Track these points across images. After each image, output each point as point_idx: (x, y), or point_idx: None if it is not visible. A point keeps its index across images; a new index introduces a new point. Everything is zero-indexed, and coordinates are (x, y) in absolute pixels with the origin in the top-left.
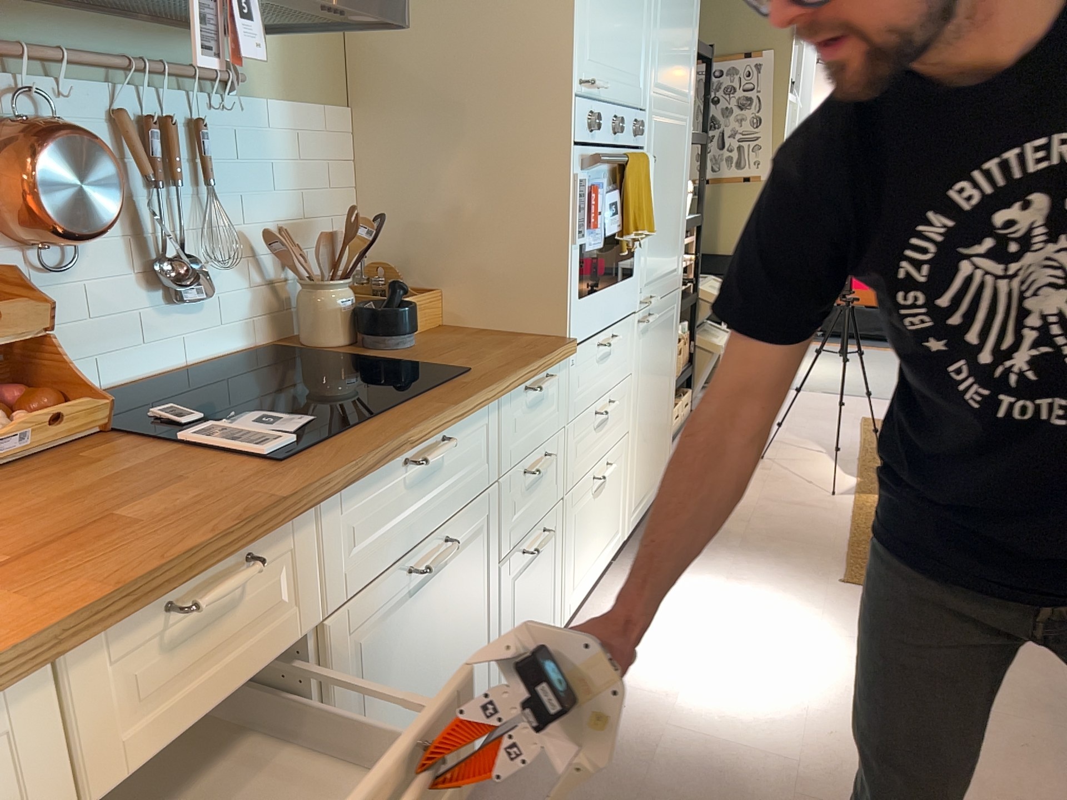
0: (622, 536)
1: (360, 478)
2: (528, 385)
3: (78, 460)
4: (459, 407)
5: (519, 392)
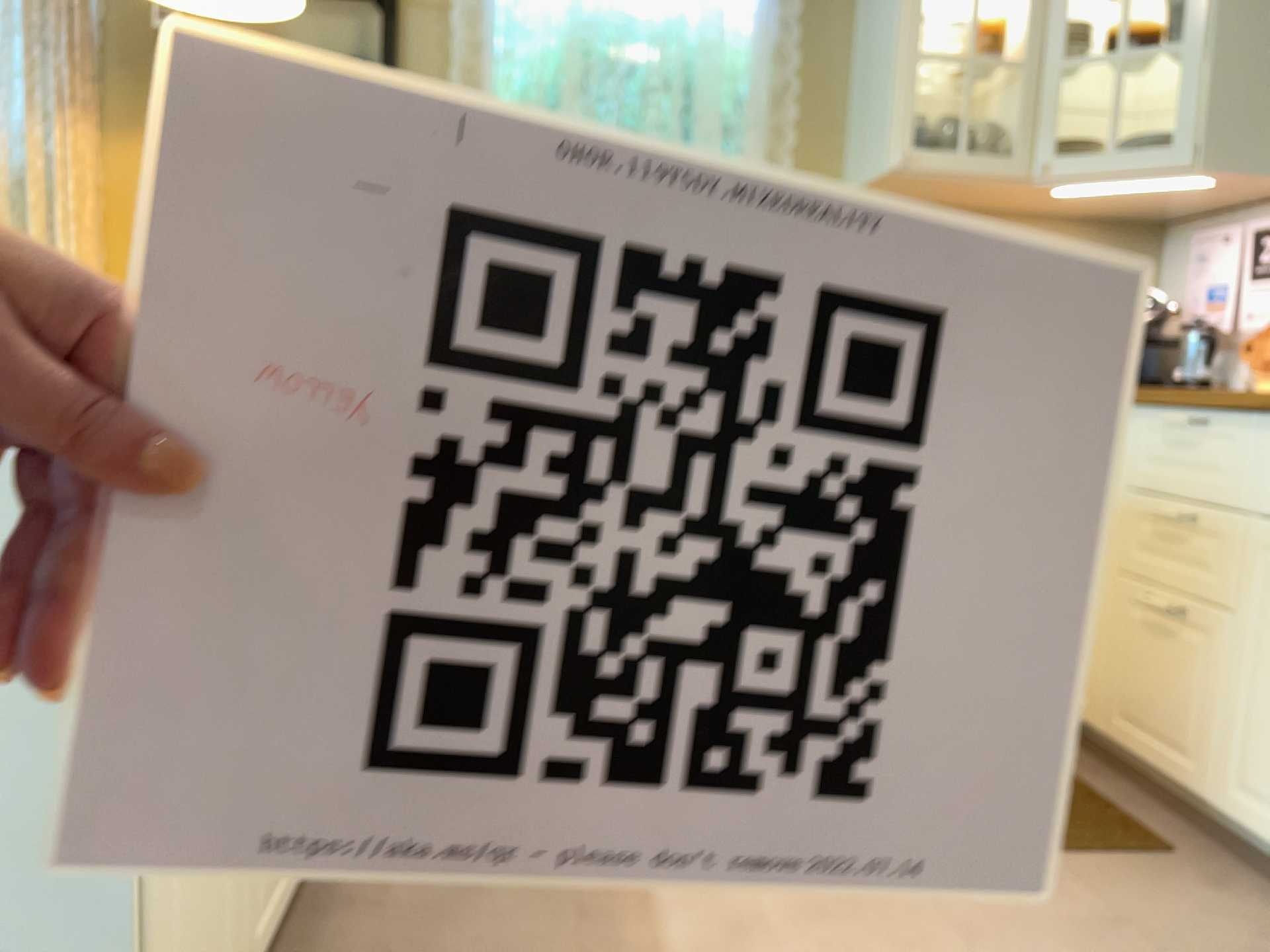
0: None
1: None
2: None
3: None
4: None
5: None
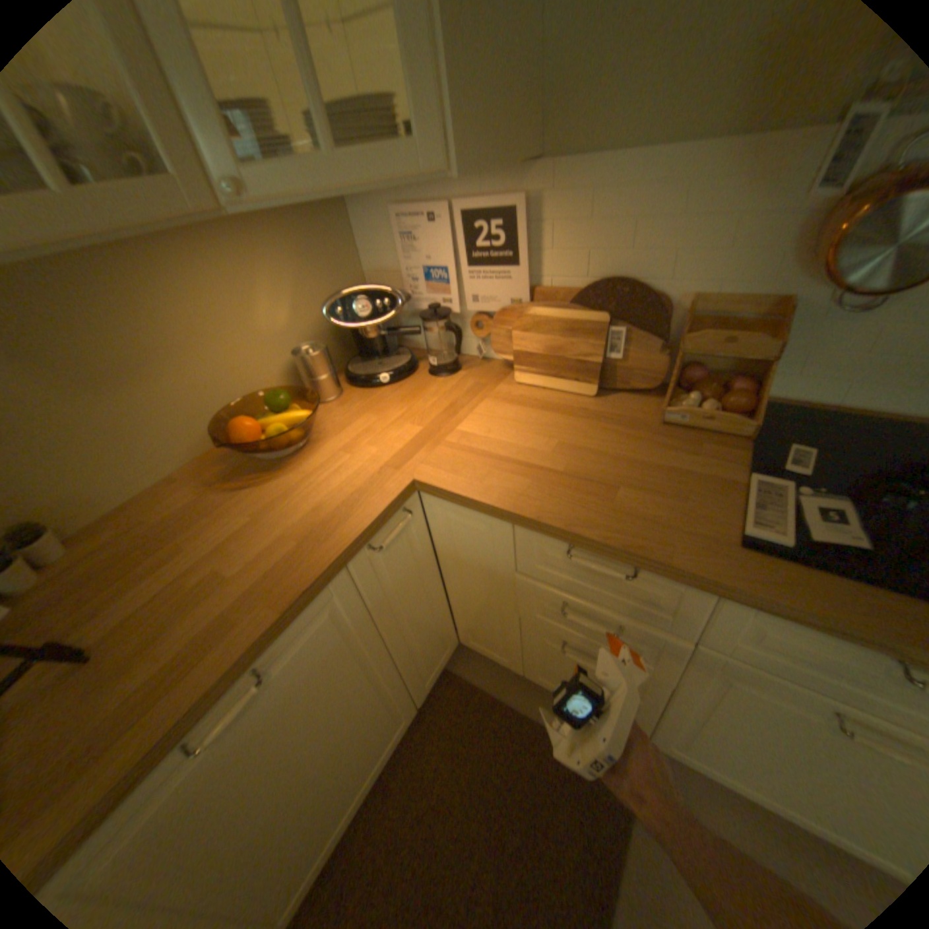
0: None
1: (800, 621)
2: None
3: (701, 446)
4: None
5: None
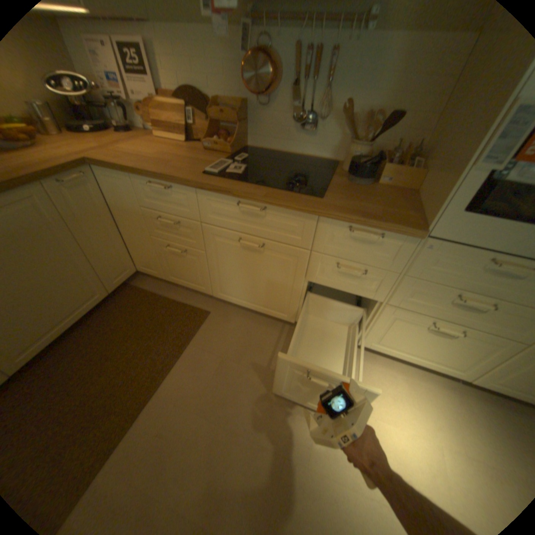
0: (469, 379)
1: (211, 191)
2: (356, 226)
3: (213, 155)
4: (274, 199)
5: (344, 224)
